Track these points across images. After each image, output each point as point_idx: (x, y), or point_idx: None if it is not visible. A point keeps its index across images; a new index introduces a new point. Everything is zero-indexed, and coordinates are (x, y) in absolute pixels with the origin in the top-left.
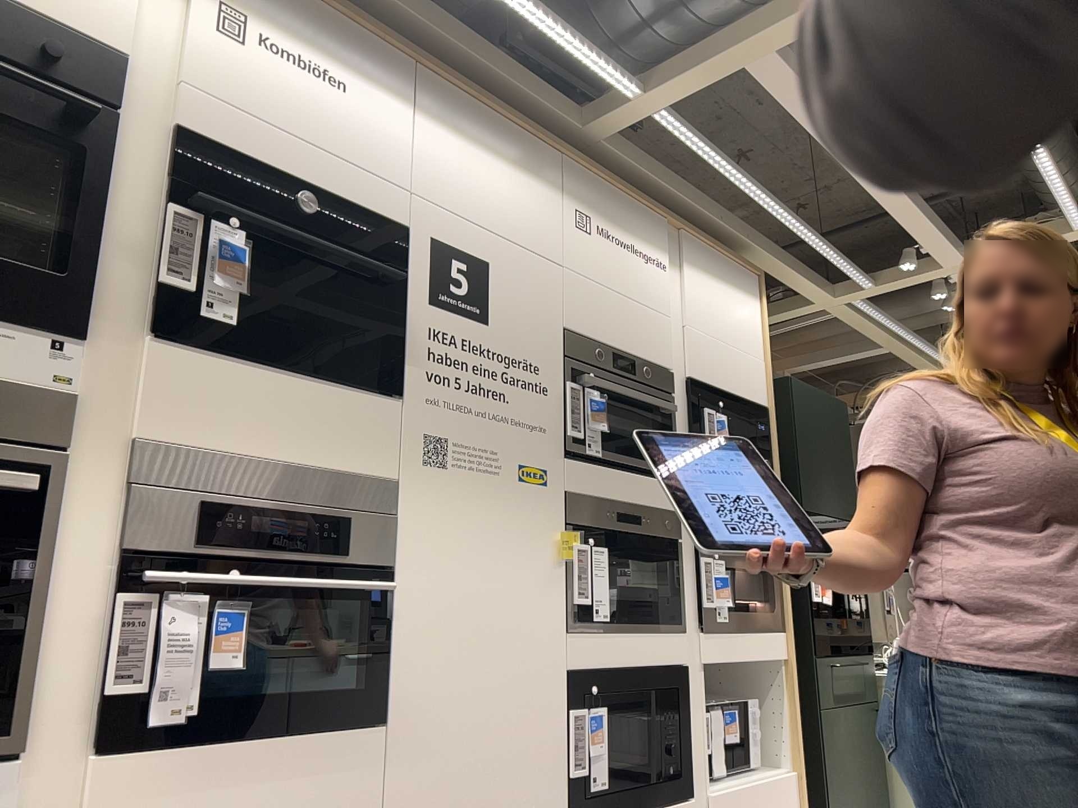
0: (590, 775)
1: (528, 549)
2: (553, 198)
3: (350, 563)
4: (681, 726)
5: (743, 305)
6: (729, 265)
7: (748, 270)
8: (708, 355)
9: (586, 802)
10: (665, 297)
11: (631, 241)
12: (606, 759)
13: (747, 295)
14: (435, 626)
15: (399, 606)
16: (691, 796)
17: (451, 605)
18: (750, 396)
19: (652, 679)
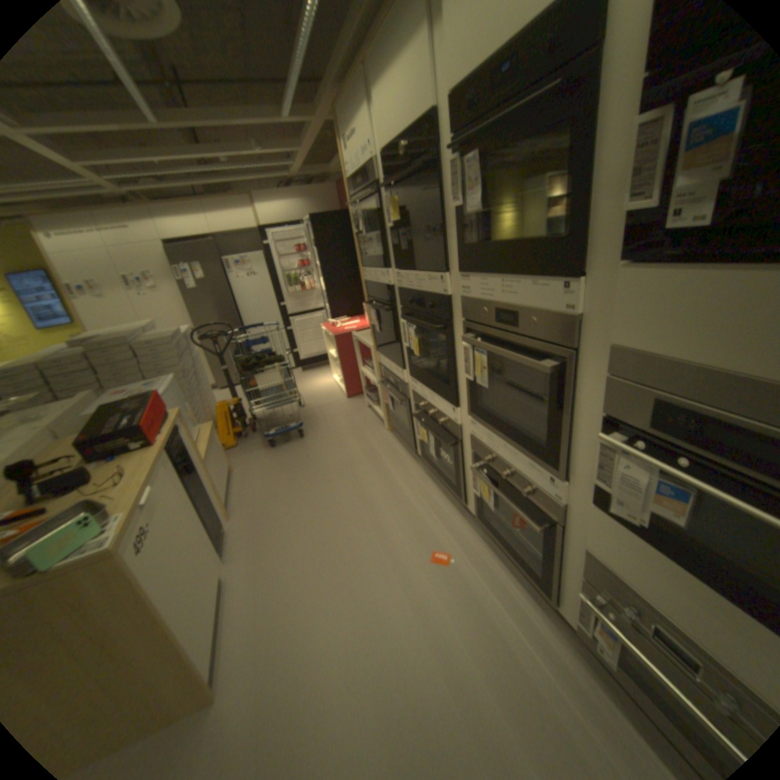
0: None
1: None
2: None
3: None
4: None
5: None
6: None
7: None
8: None
9: None
10: None
11: None
12: None
13: None
14: None
15: None
16: None
17: None
18: None
19: None
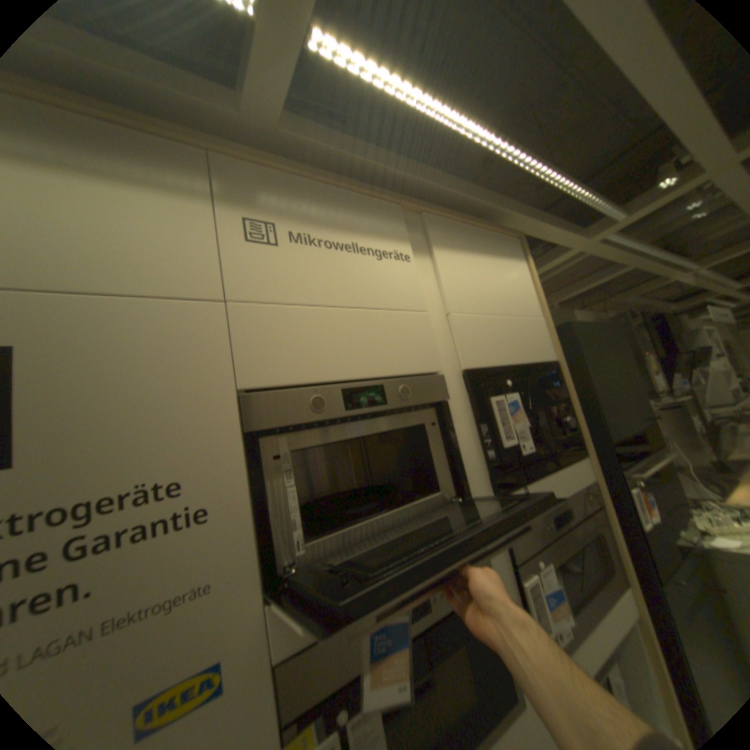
0: None
1: None
2: (190, 209)
3: None
4: None
5: (511, 269)
6: (488, 234)
7: (508, 234)
8: (483, 335)
9: None
10: (413, 291)
11: (351, 239)
12: None
13: (513, 258)
14: None
15: None
16: None
17: None
18: (539, 358)
19: None
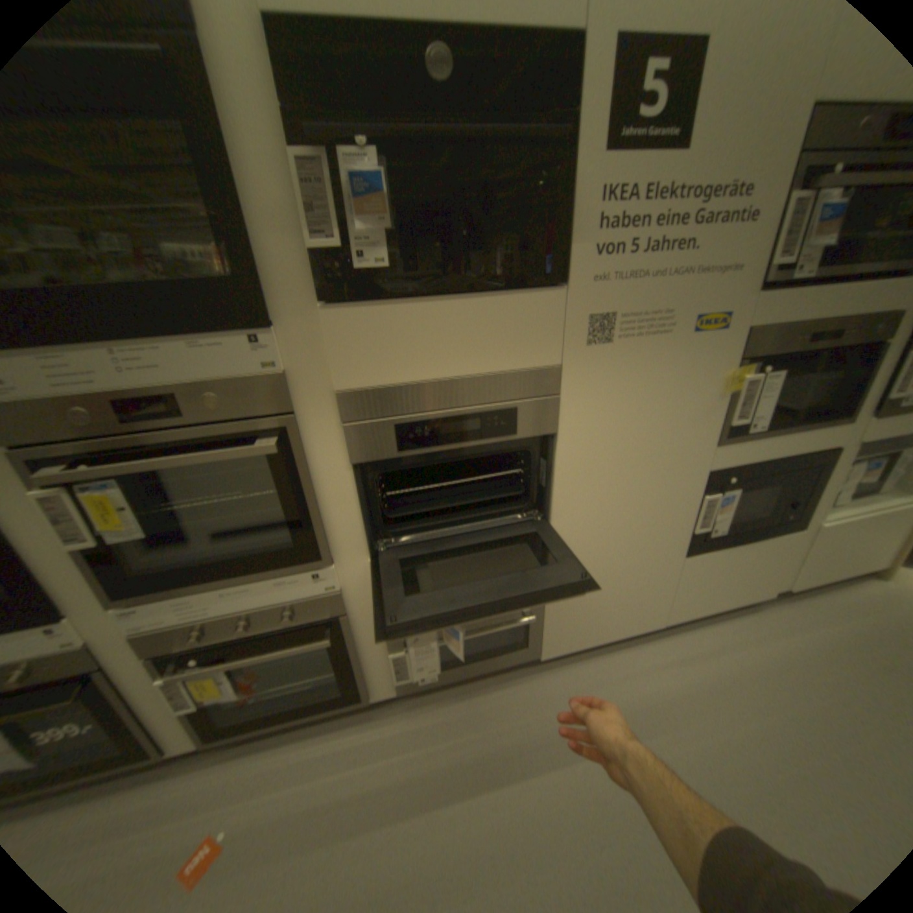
0: (712, 530)
1: (691, 391)
2: None
3: (519, 436)
4: (815, 491)
5: None
6: None
7: None
8: None
9: (705, 542)
10: None
11: None
12: (730, 519)
13: None
14: (590, 464)
15: (560, 456)
16: (804, 529)
17: (607, 448)
18: None
19: (798, 464)
